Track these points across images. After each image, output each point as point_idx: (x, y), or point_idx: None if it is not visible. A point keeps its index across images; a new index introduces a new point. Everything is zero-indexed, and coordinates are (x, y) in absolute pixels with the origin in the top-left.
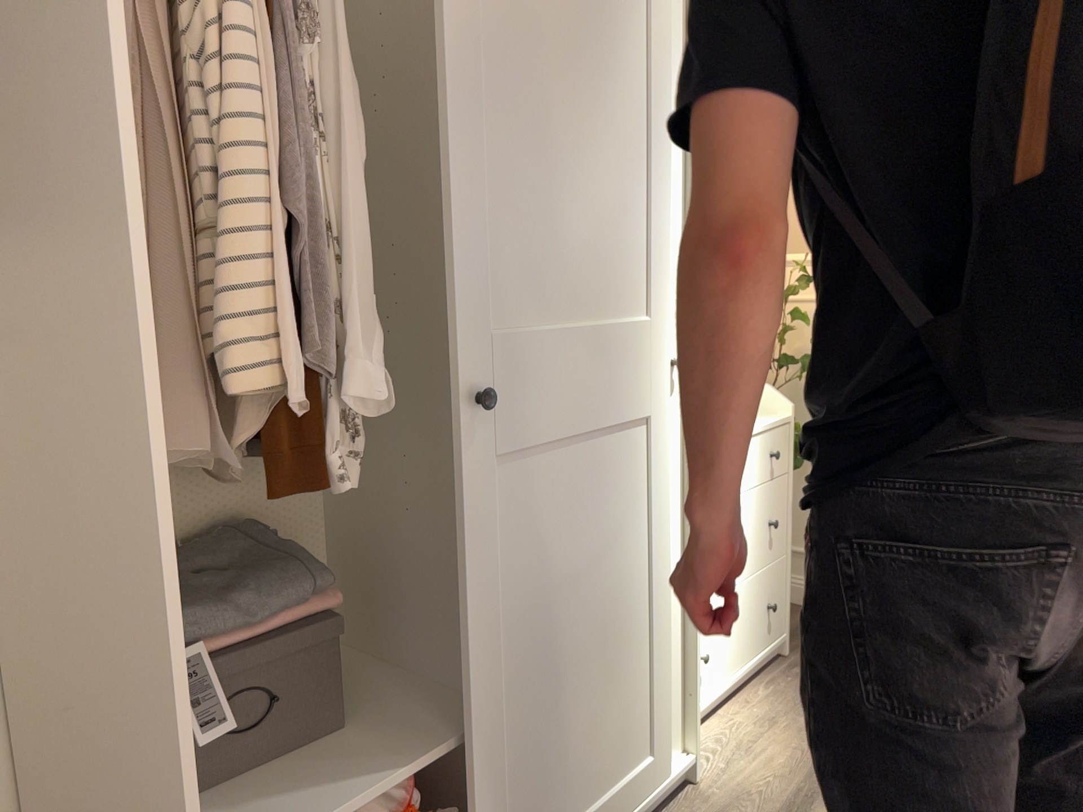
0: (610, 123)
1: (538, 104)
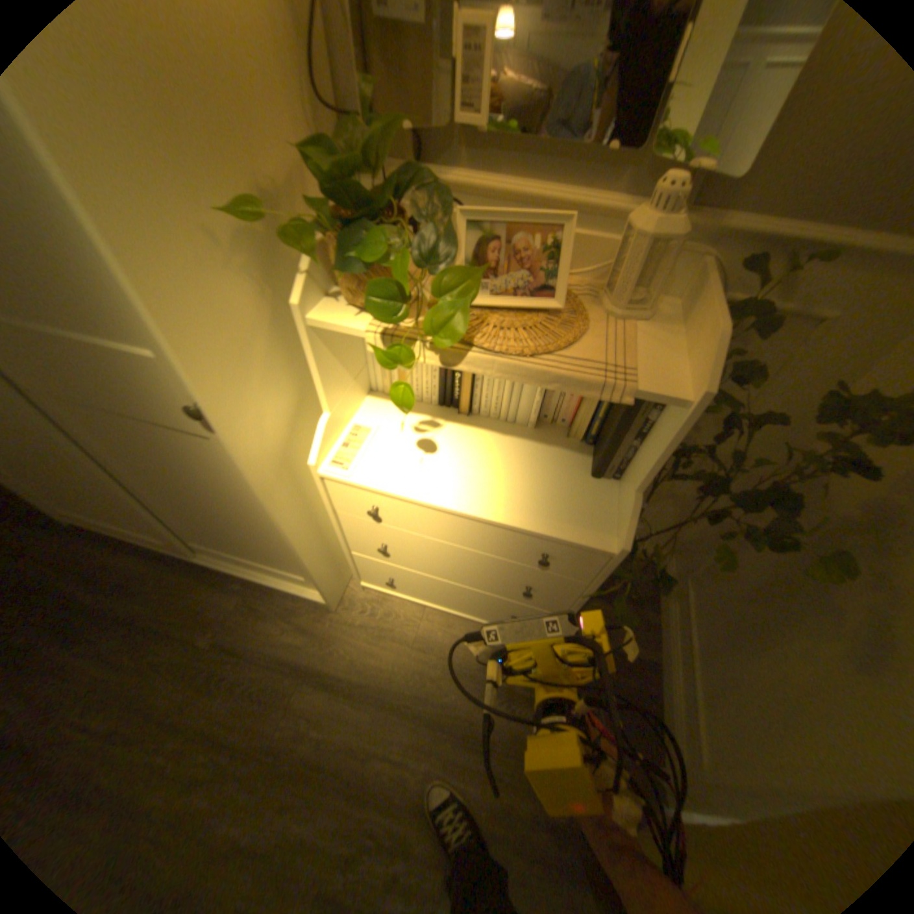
0: None
1: None
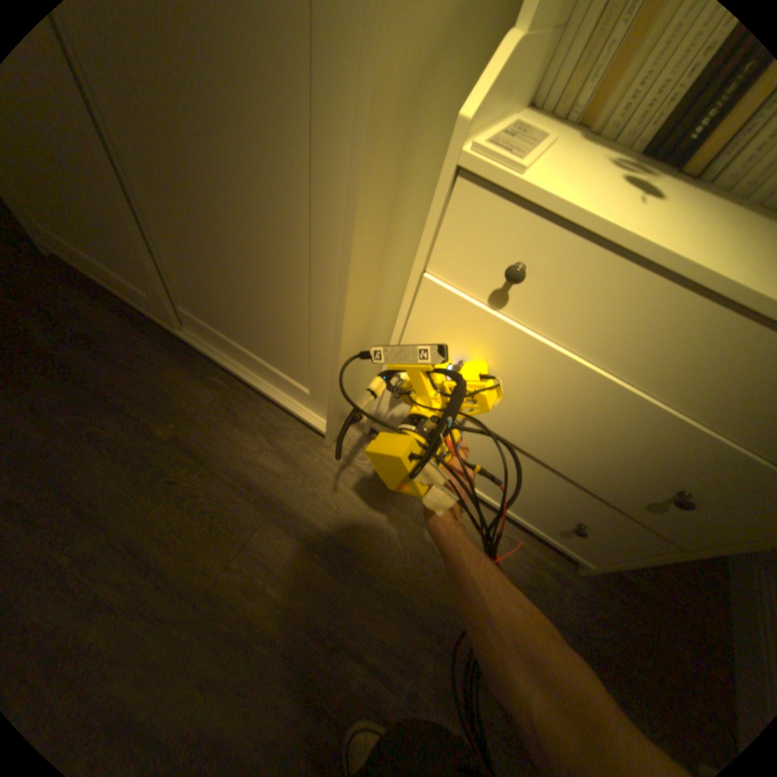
0: None
1: None
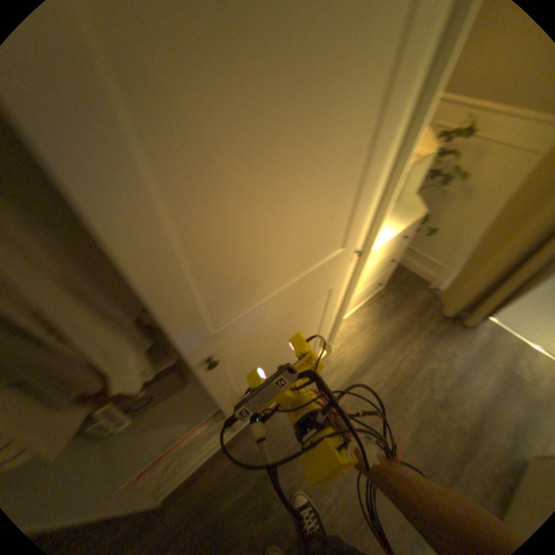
0: (341, 118)
1: (251, 143)
